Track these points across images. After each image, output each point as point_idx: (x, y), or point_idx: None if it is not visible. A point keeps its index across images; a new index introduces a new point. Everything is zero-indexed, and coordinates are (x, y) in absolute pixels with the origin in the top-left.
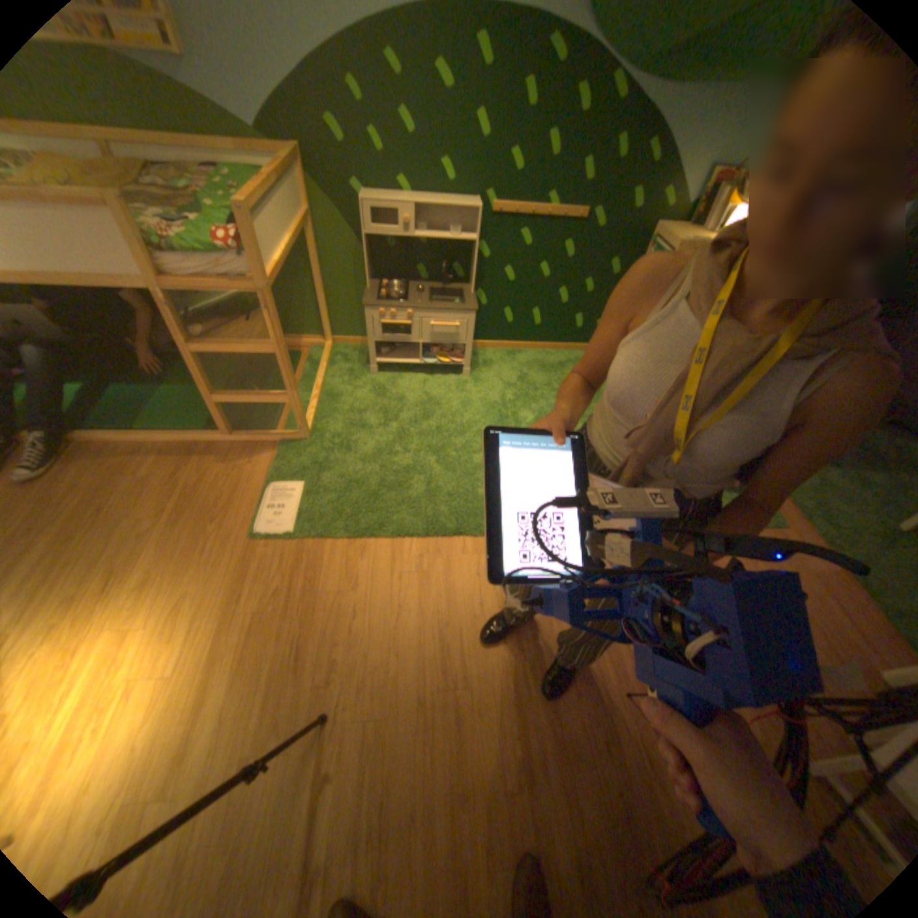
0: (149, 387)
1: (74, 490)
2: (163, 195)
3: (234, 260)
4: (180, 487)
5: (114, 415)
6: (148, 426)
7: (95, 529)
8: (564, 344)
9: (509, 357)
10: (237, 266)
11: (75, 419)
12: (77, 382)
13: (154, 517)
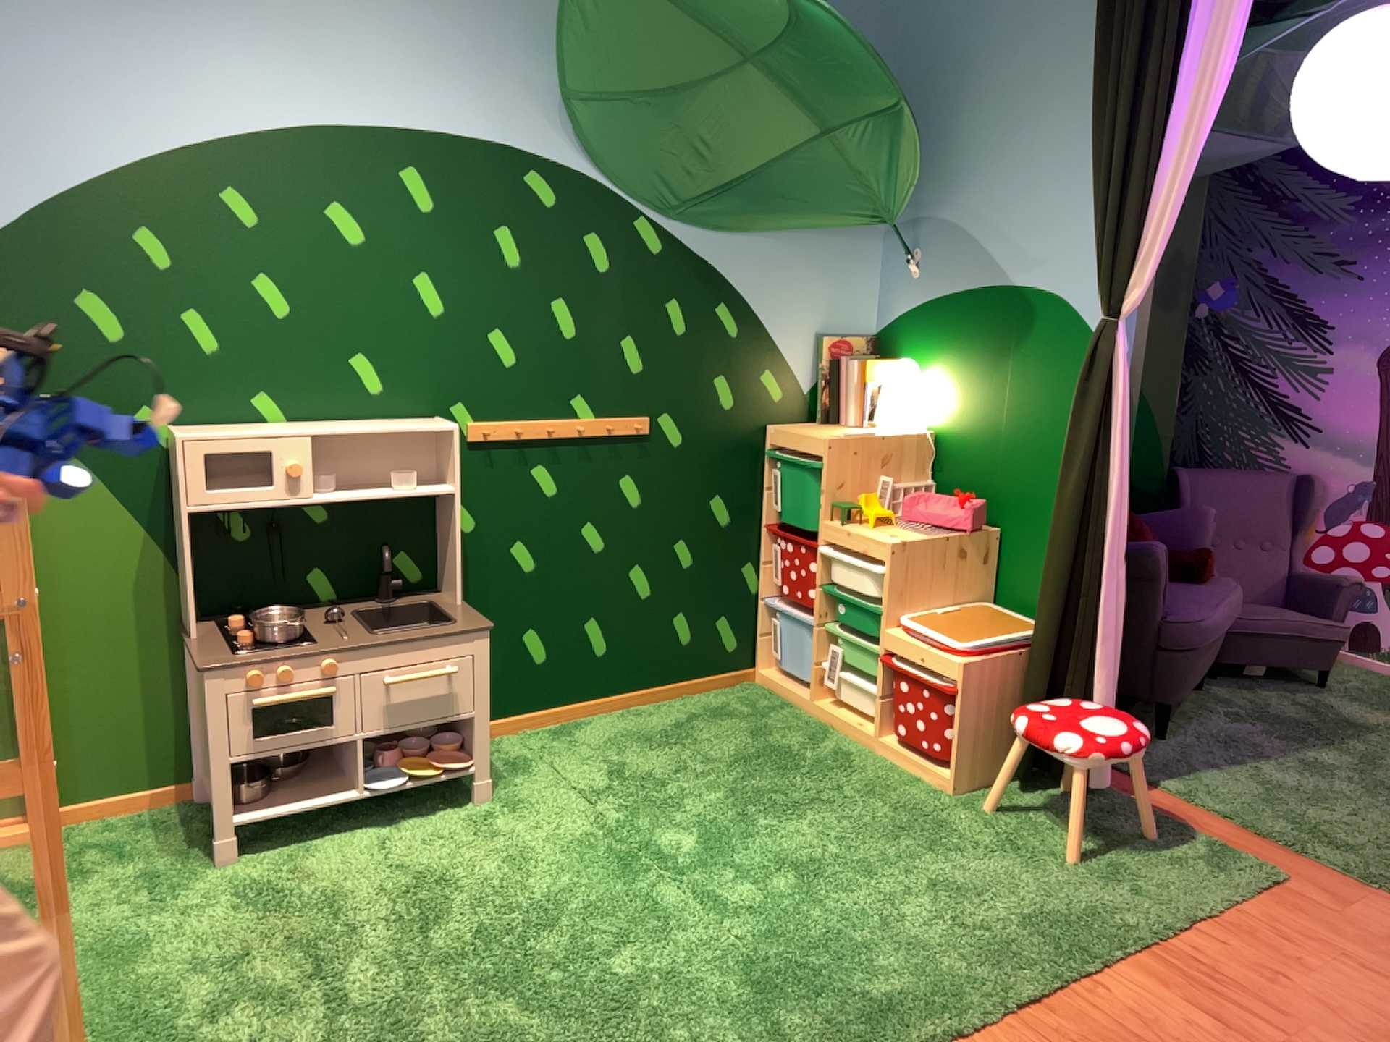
0: None
1: None
2: None
3: None
4: None
5: None
6: None
7: None
8: (666, 682)
9: (562, 734)
10: None
11: None
12: None
13: None
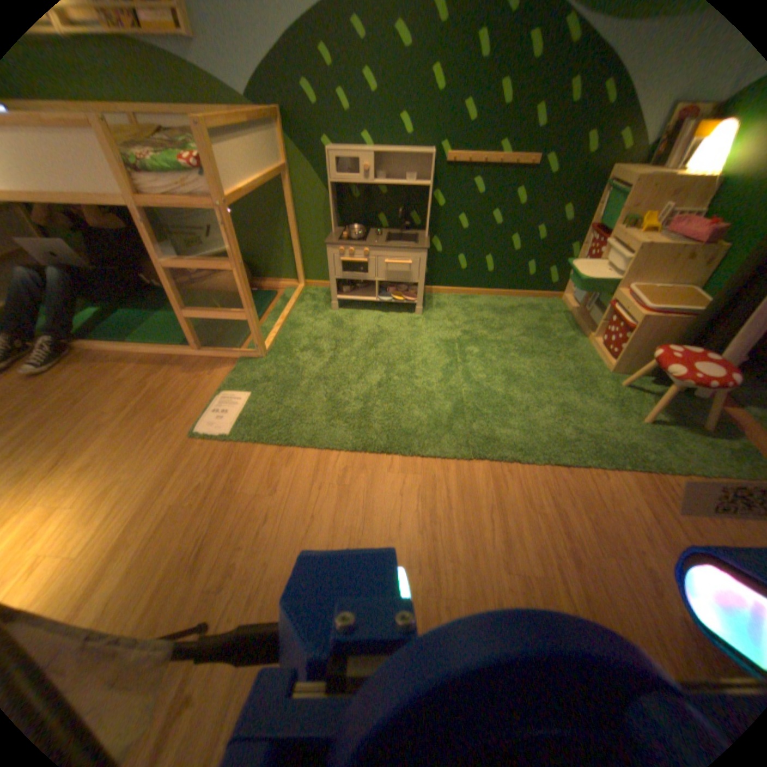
0: (148, 311)
1: (63, 385)
2: (160, 142)
3: (196, 178)
4: (146, 388)
5: (113, 330)
6: (136, 339)
7: (66, 417)
8: (515, 289)
9: (461, 299)
10: (198, 184)
11: (84, 331)
12: (96, 306)
13: (116, 411)
